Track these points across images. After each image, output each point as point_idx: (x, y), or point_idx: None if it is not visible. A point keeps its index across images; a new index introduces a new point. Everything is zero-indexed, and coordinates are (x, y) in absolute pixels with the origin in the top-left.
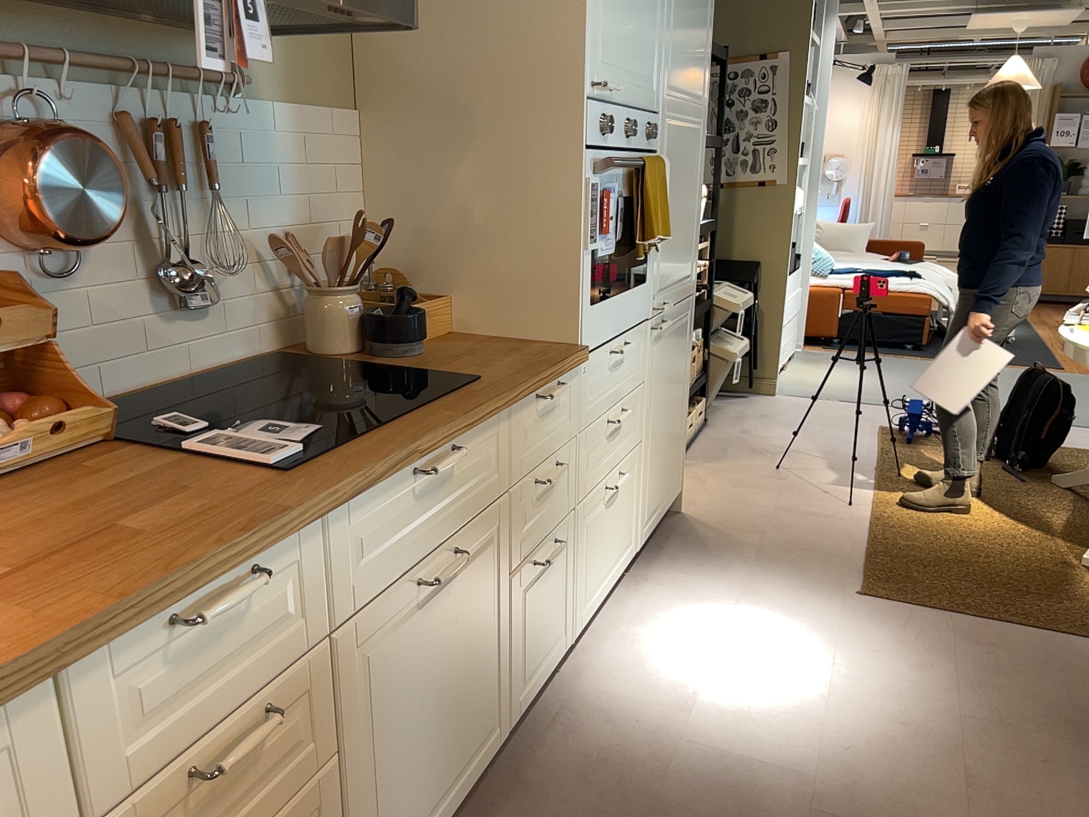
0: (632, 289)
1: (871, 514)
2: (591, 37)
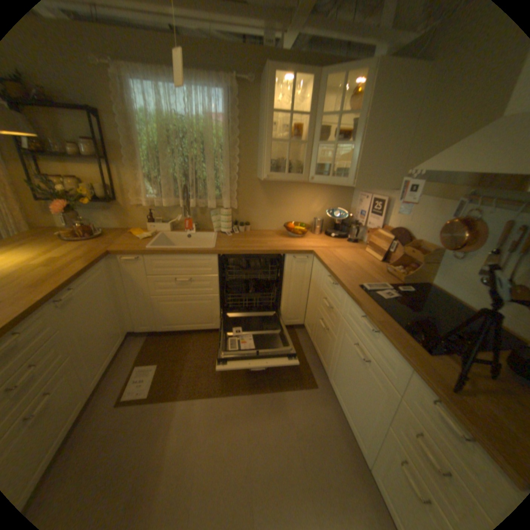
0: None
1: None
2: None
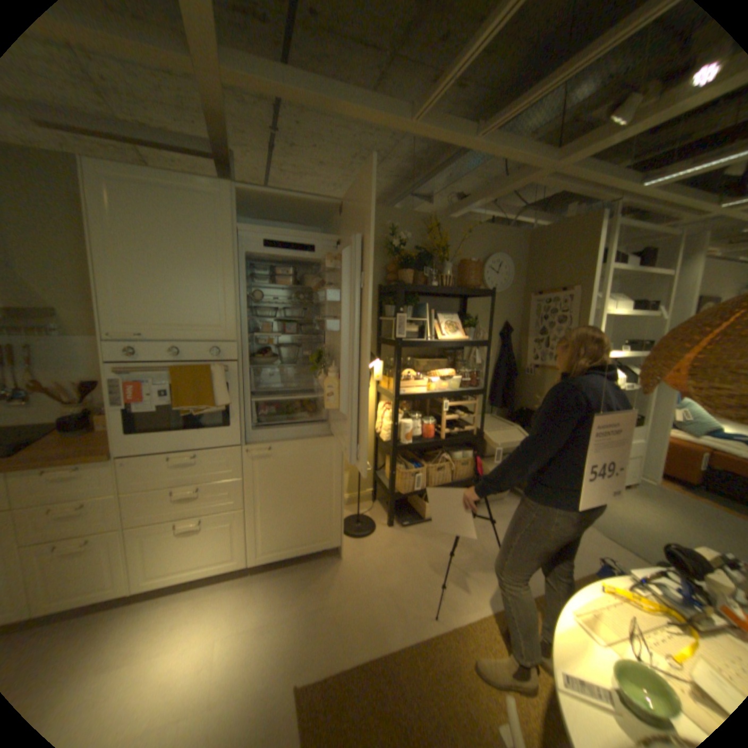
0: (200, 430)
1: (433, 639)
2: (99, 314)
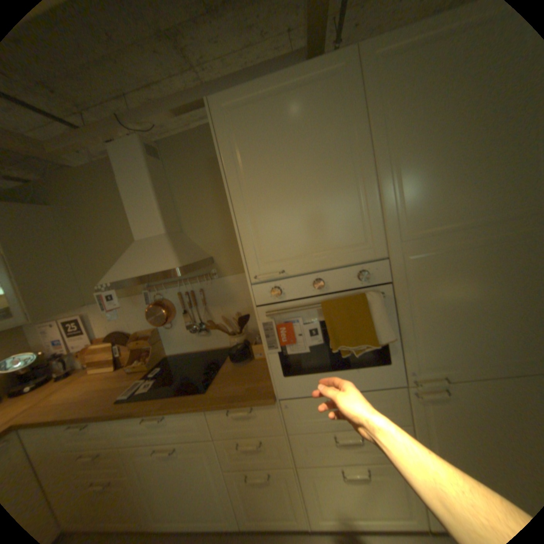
0: (357, 369)
1: None
2: (245, 256)
